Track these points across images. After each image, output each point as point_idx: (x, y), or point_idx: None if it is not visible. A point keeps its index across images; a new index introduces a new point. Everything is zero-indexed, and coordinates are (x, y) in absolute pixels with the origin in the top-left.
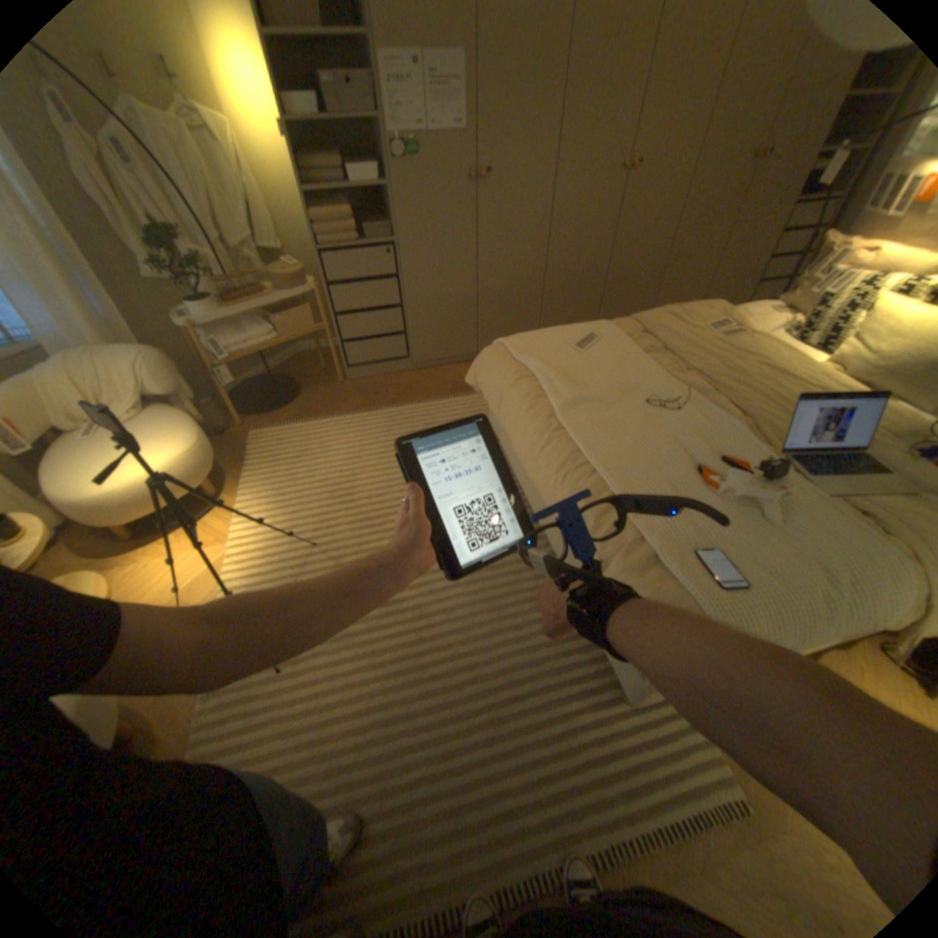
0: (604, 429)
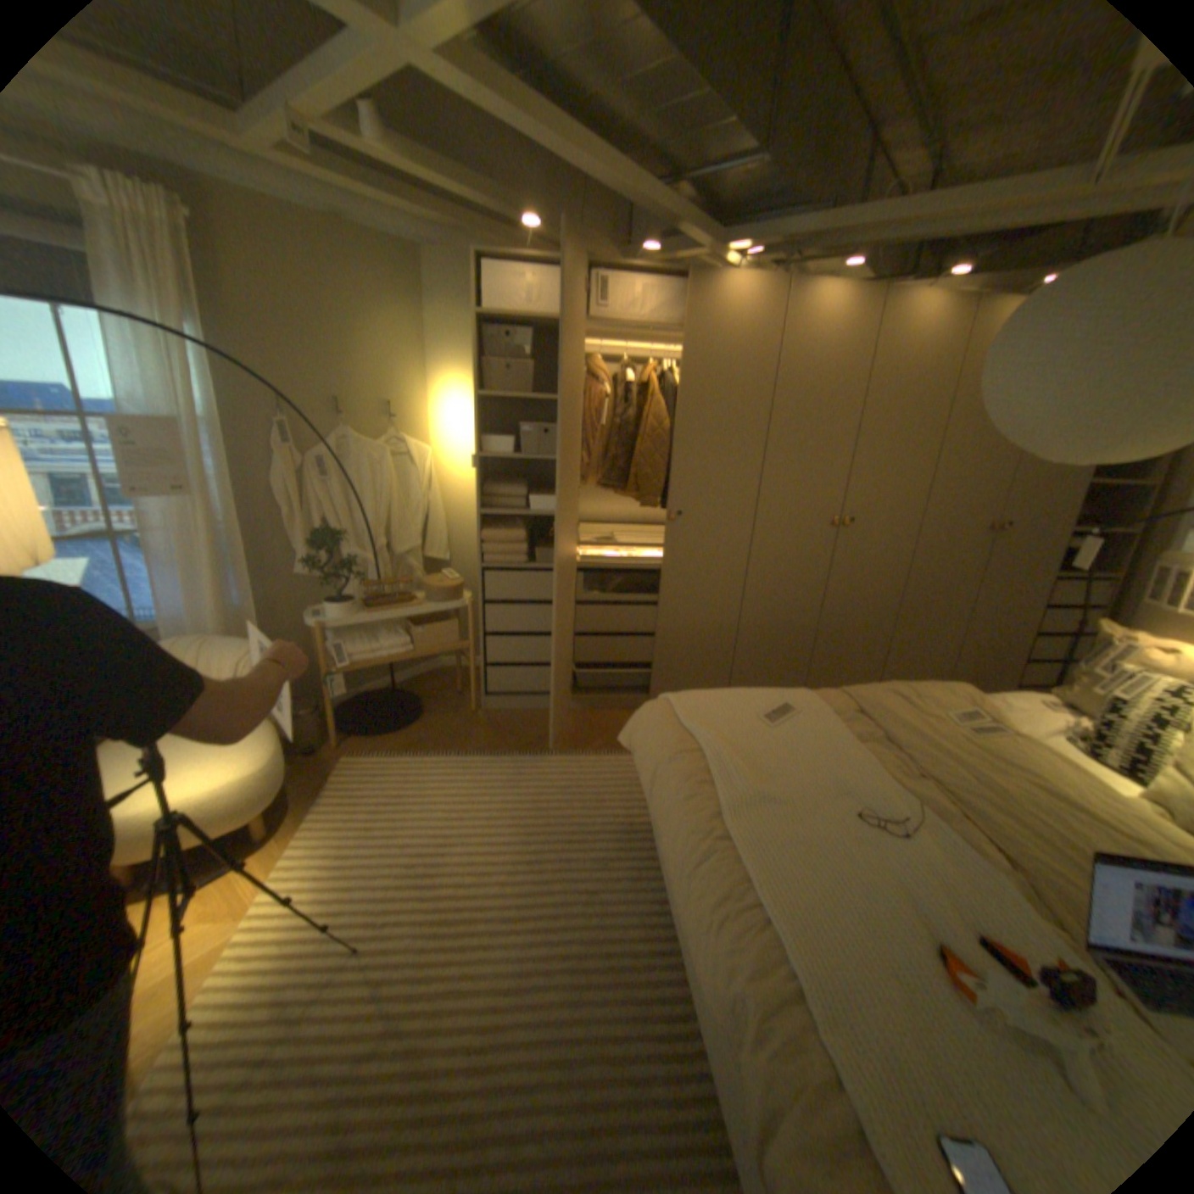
0: (793, 851)
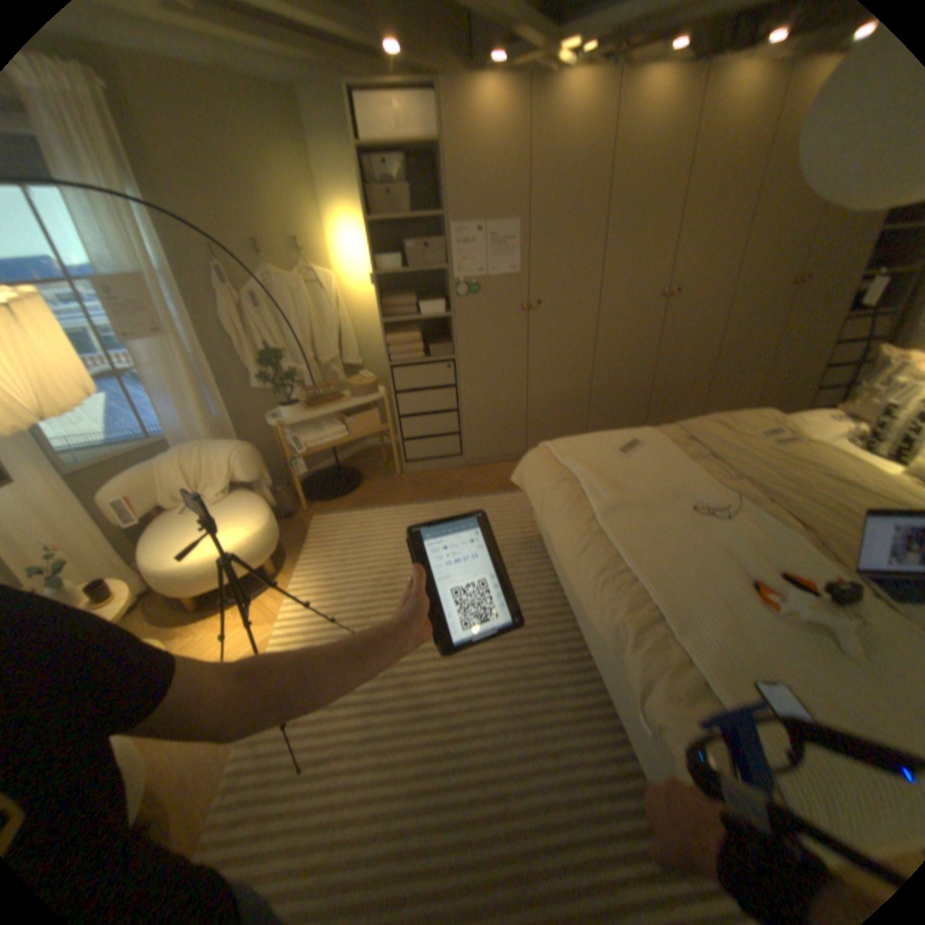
0: (647, 534)
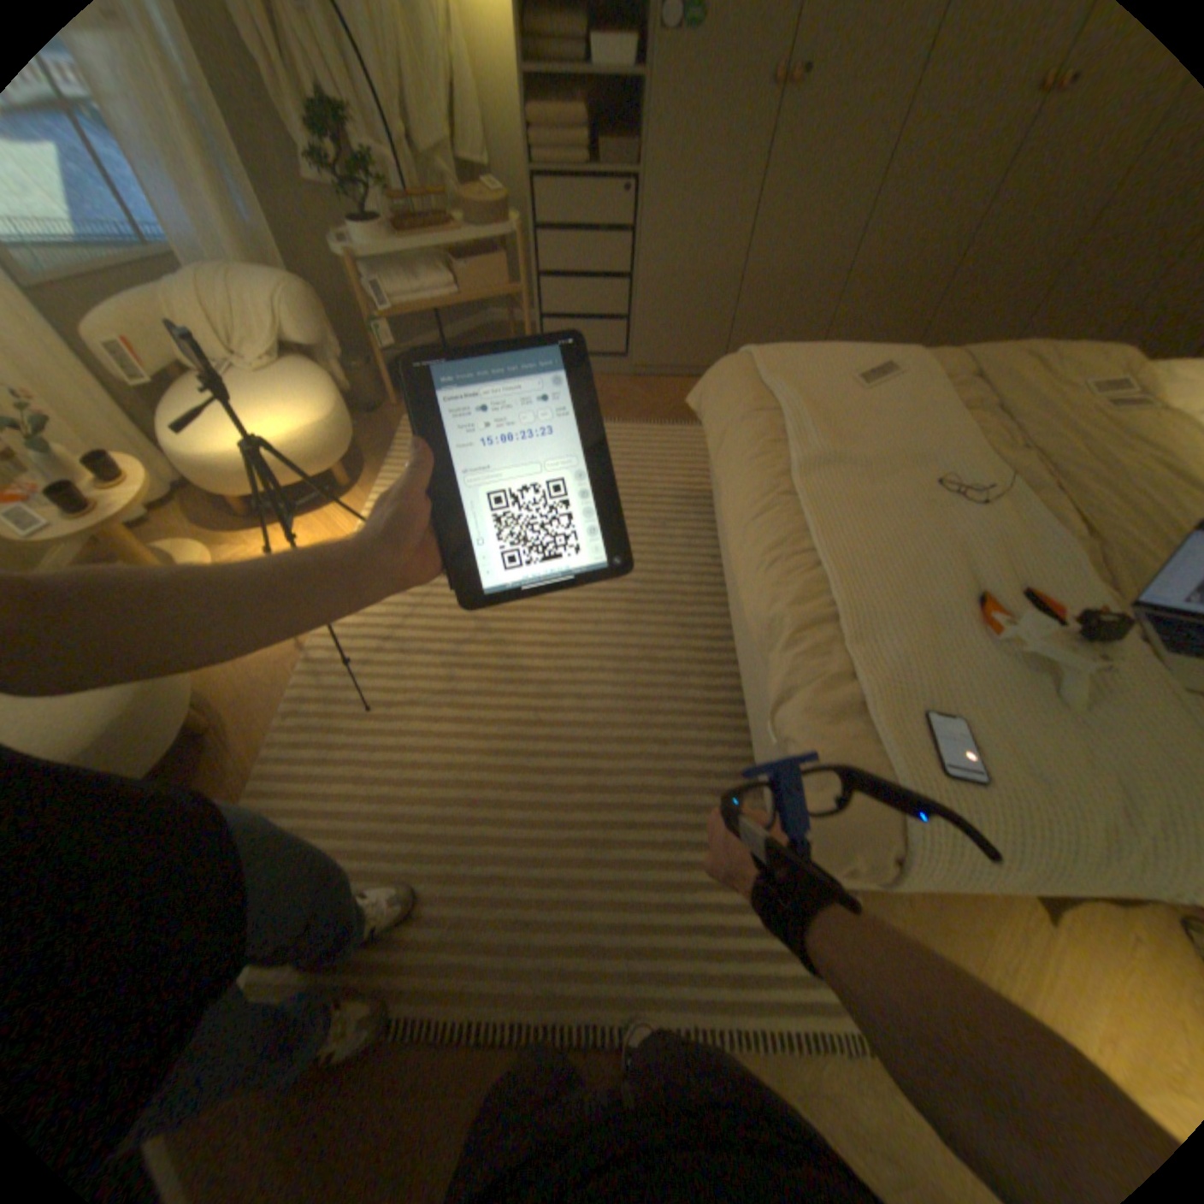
0: (856, 508)
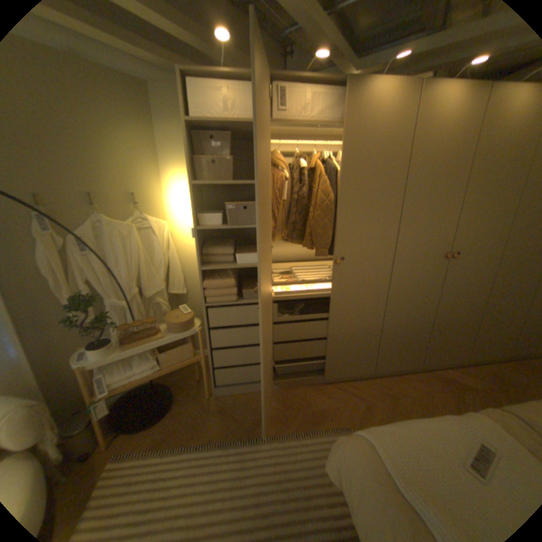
0: None
